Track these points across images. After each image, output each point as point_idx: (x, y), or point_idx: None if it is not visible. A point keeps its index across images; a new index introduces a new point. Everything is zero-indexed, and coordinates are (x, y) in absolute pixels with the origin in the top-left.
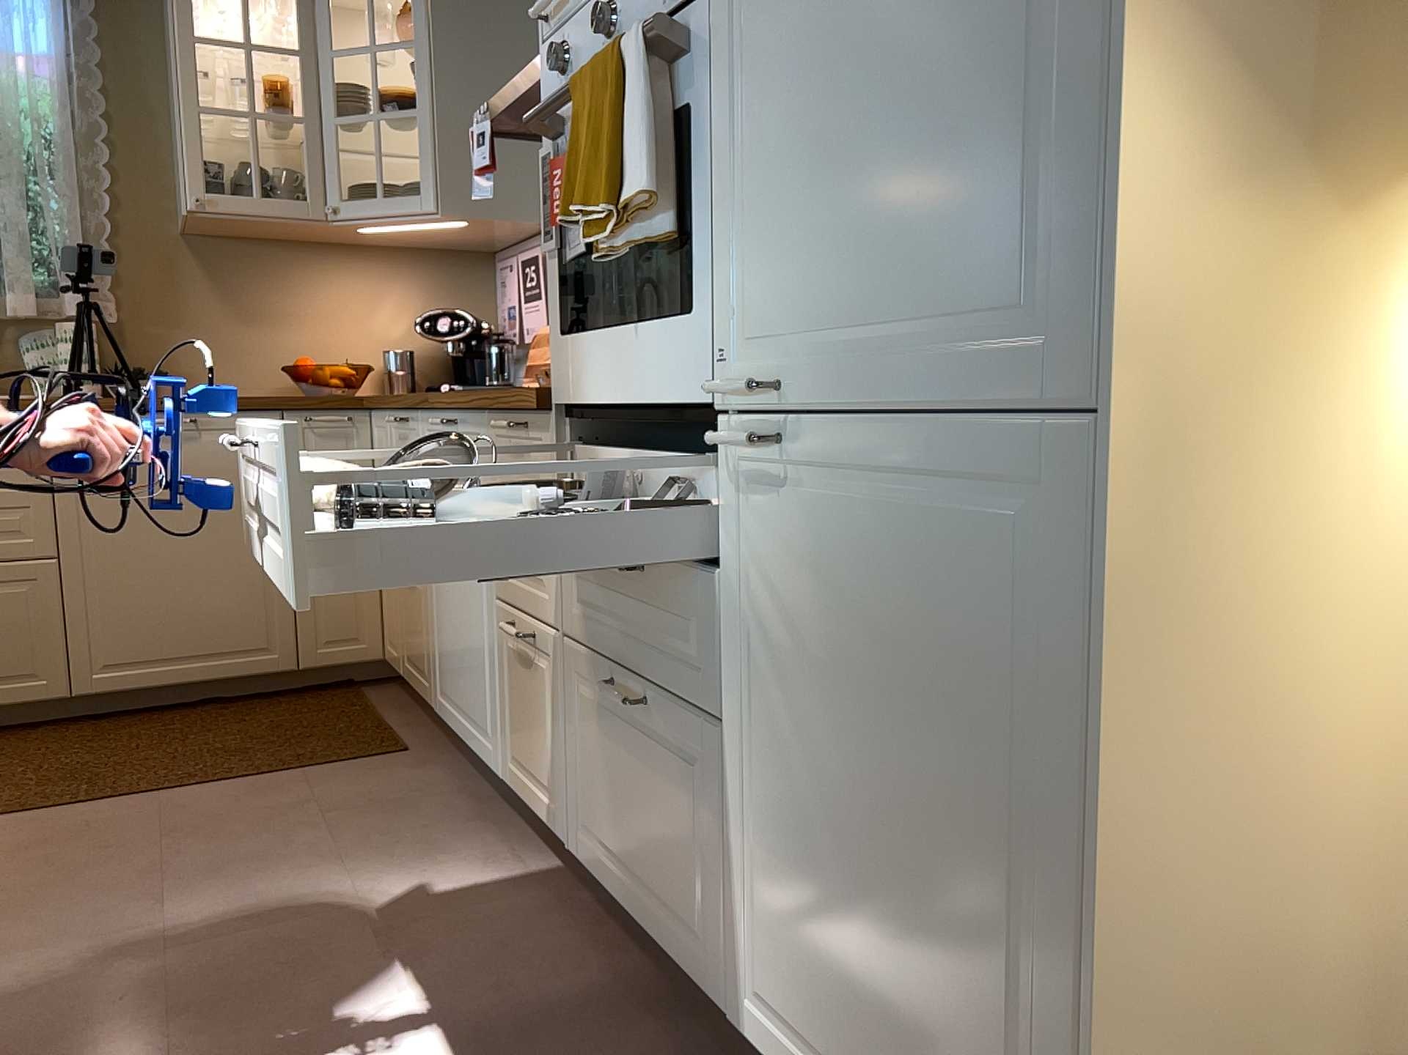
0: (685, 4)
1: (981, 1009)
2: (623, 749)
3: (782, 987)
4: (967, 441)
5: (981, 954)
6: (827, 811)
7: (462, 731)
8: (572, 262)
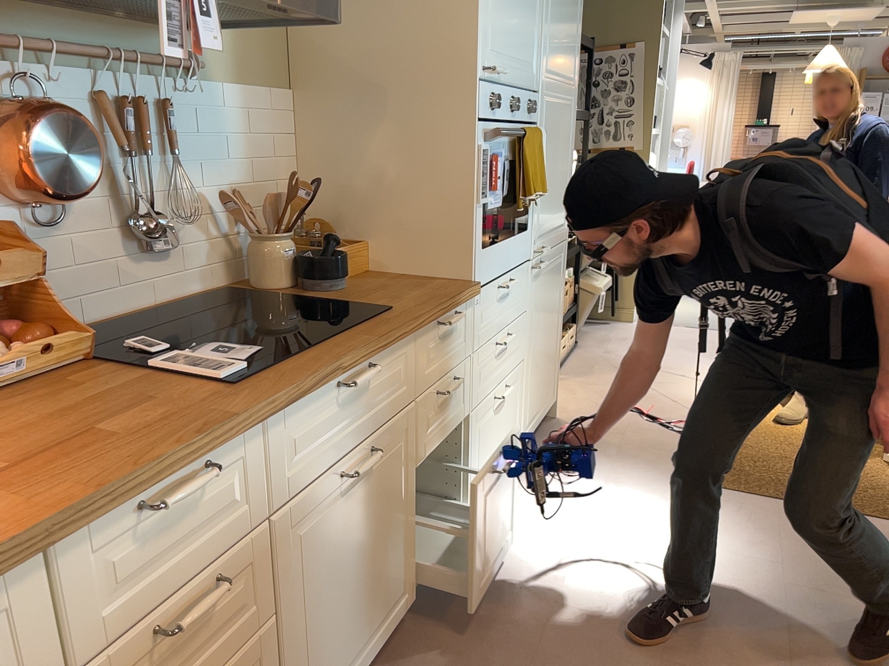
0: (529, 125)
1: (552, 354)
2: (495, 418)
3: (530, 410)
4: (556, 249)
5: (552, 344)
6: (539, 348)
7: (360, 662)
8: (487, 210)
